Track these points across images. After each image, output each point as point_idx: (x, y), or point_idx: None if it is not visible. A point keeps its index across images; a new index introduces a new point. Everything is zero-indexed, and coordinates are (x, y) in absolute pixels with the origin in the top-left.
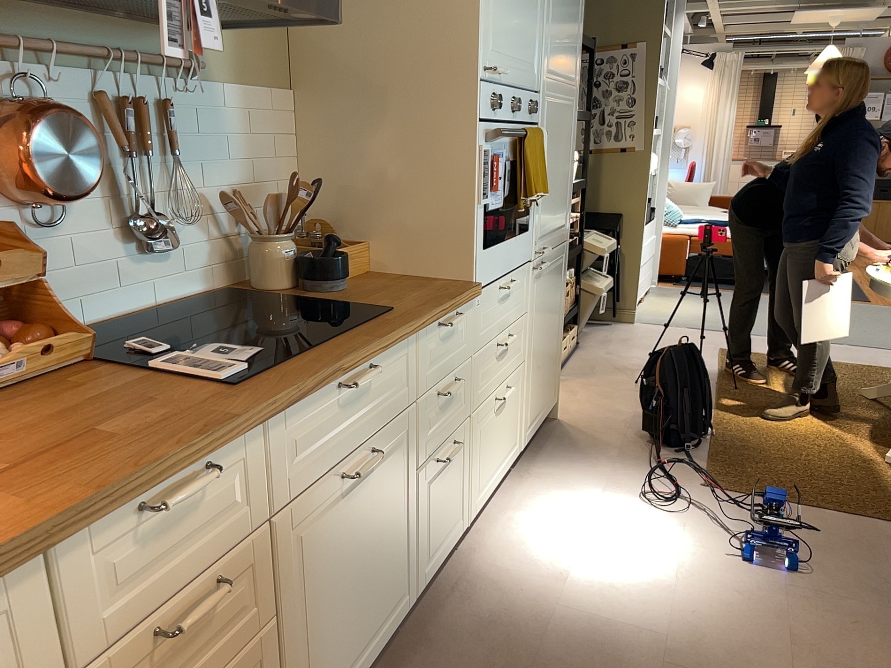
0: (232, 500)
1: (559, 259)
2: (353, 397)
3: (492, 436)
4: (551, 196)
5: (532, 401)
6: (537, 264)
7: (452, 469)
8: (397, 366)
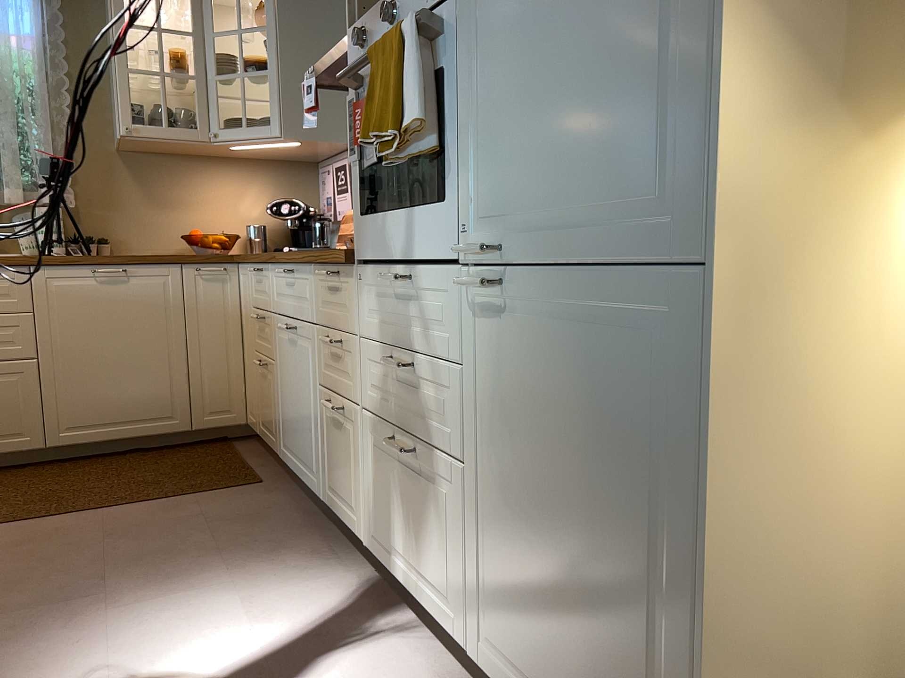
0: (265, 290)
1: (634, 321)
2: (289, 283)
3: (395, 496)
4: (538, 115)
5: (502, 608)
6: (481, 279)
7: (345, 441)
8: (305, 284)
